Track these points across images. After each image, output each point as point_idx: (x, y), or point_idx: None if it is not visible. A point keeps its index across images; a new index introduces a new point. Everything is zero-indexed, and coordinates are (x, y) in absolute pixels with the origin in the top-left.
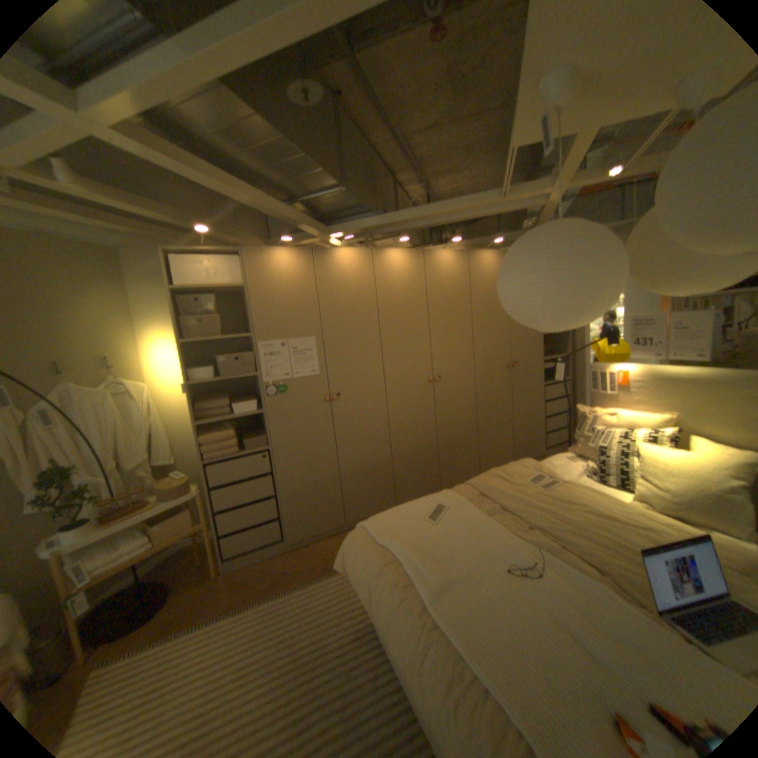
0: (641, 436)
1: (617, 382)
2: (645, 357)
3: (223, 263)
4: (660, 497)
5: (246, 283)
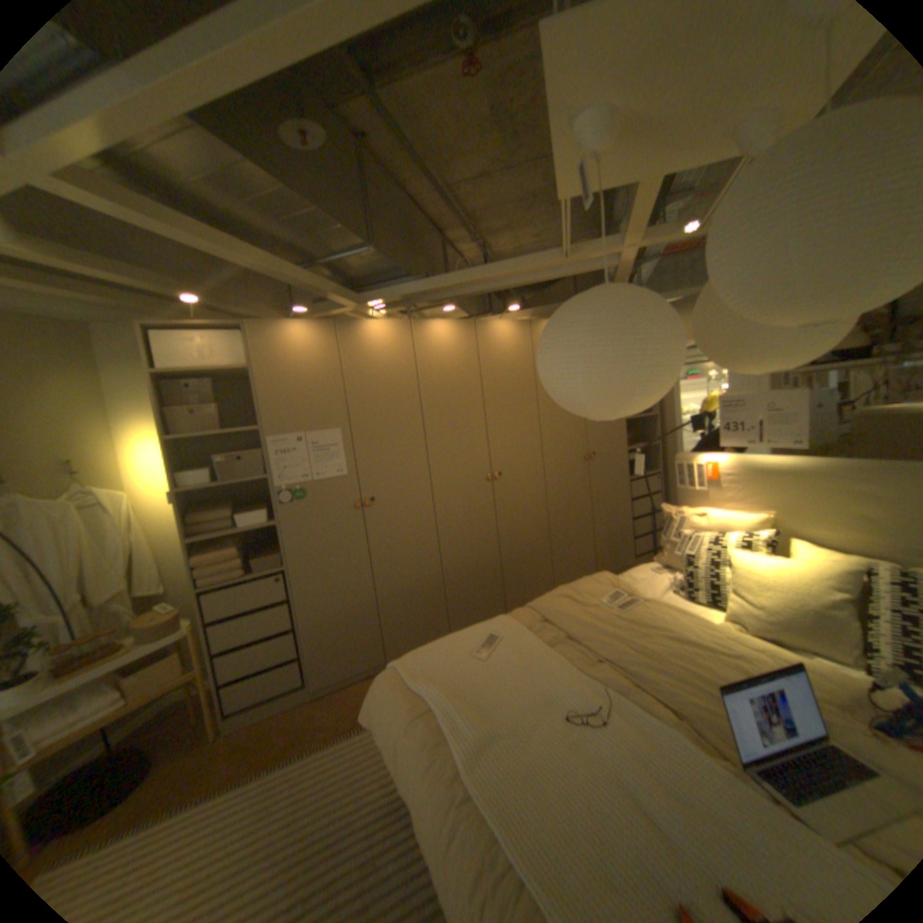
0: (734, 541)
1: (706, 475)
2: (737, 445)
3: (221, 340)
4: (754, 616)
5: (251, 364)
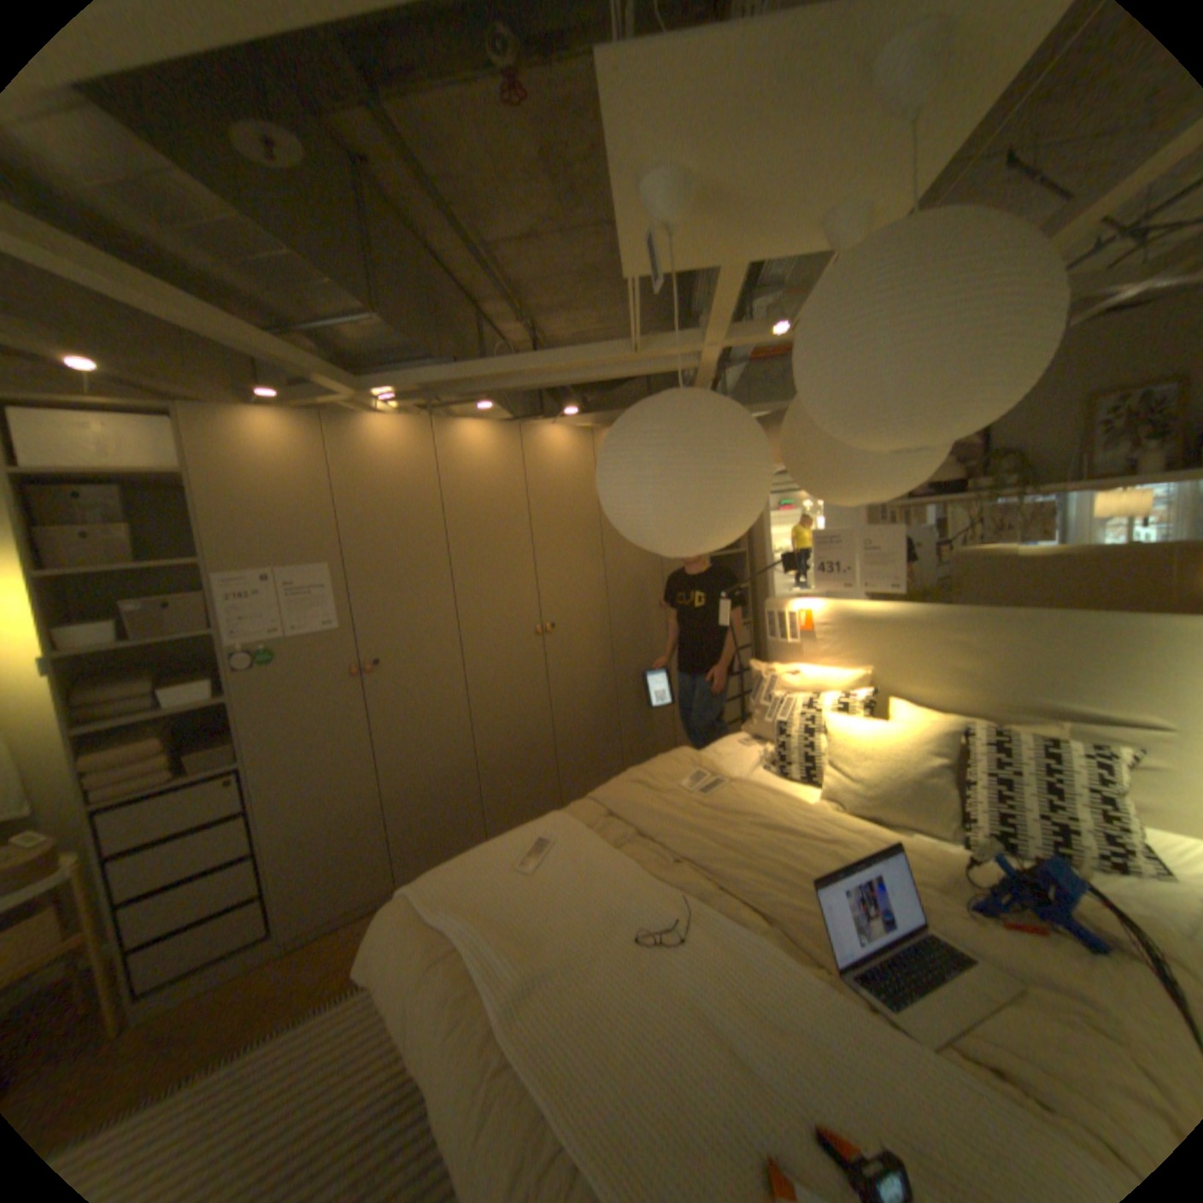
0: (829, 703)
1: (799, 625)
2: (831, 589)
3: (136, 429)
4: (851, 792)
5: (185, 468)
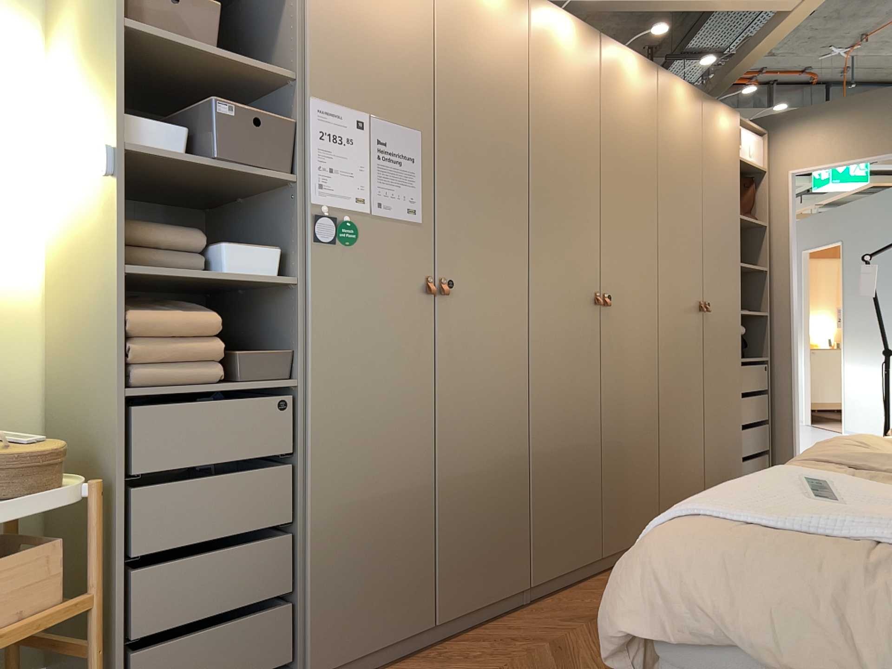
0: None
1: None
2: None
3: None
4: None
5: None
